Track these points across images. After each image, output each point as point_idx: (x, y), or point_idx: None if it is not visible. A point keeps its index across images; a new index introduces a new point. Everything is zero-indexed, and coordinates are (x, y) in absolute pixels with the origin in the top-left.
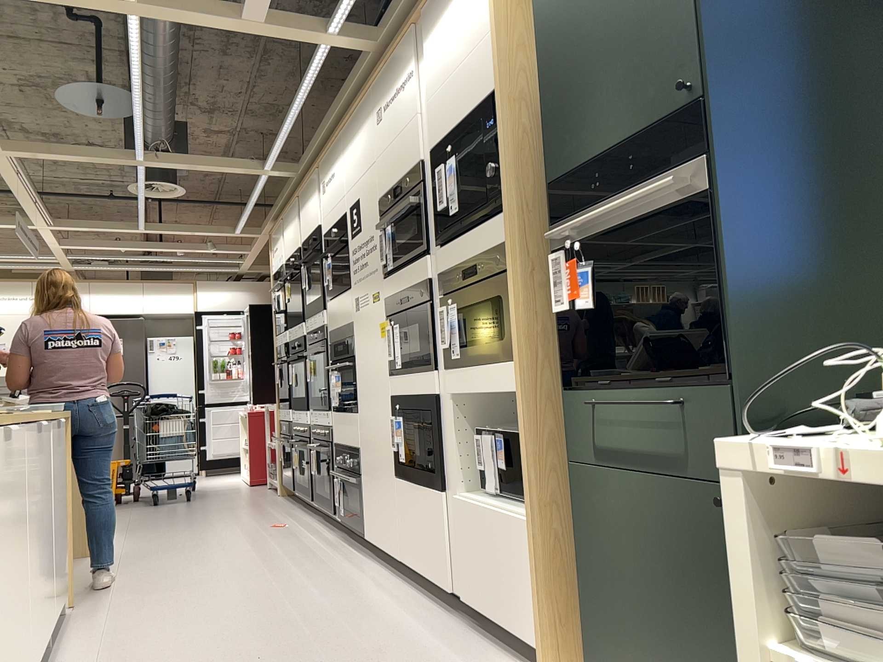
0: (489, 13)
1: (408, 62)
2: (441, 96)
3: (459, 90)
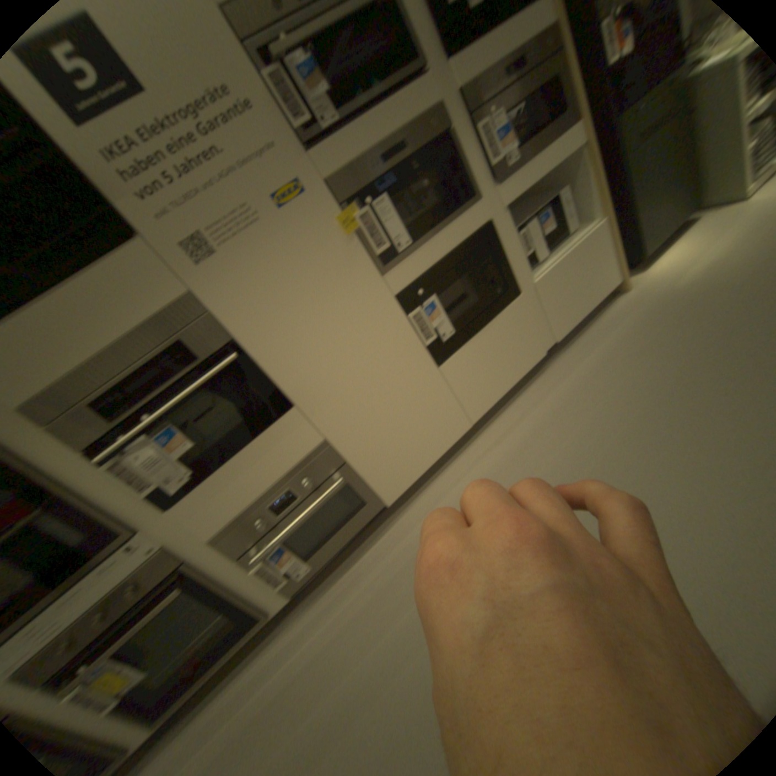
0: None
1: None
2: None
3: None
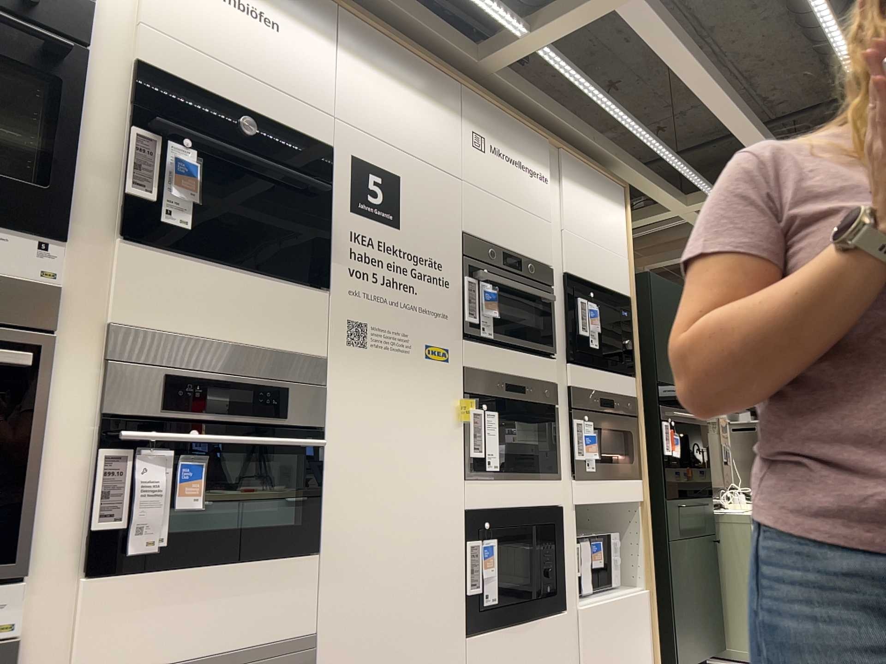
0: (623, 246)
1: (539, 161)
2: (581, 244)
3: (598, 262)
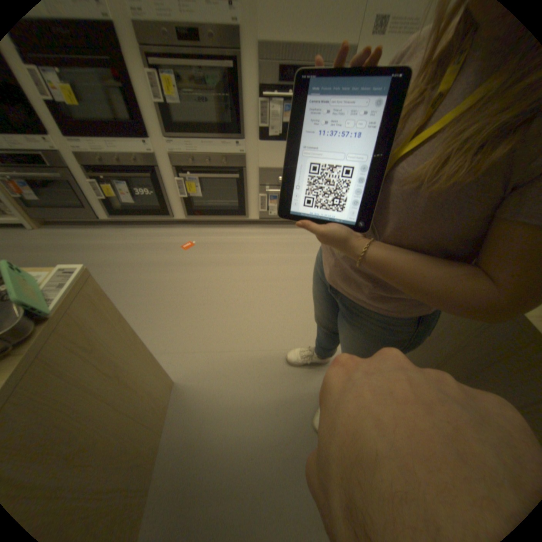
0: None
1: None
2: None
3: None
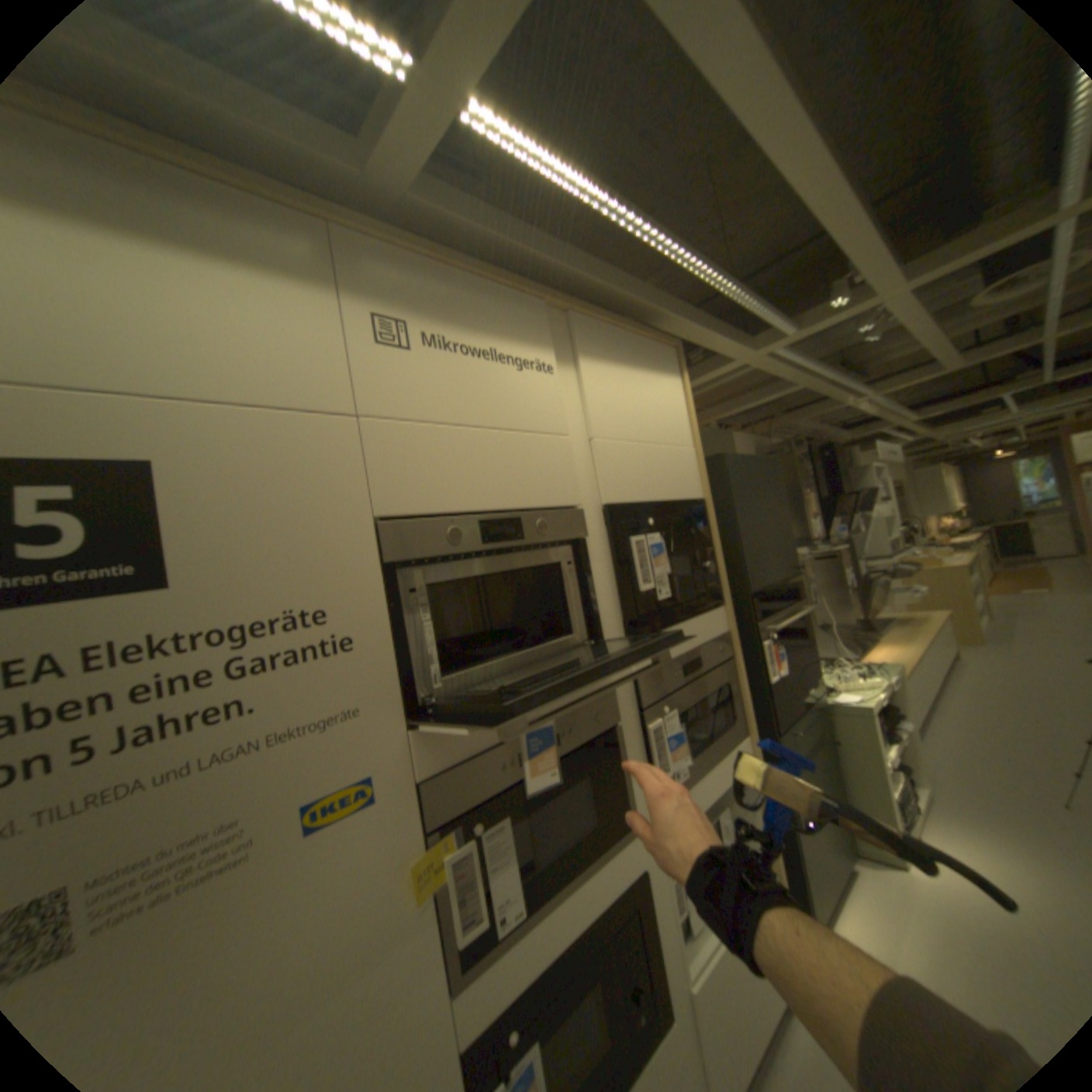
0: (686, 430)
1: (534, 338)
2: (624, 450)
3: (655, 467)
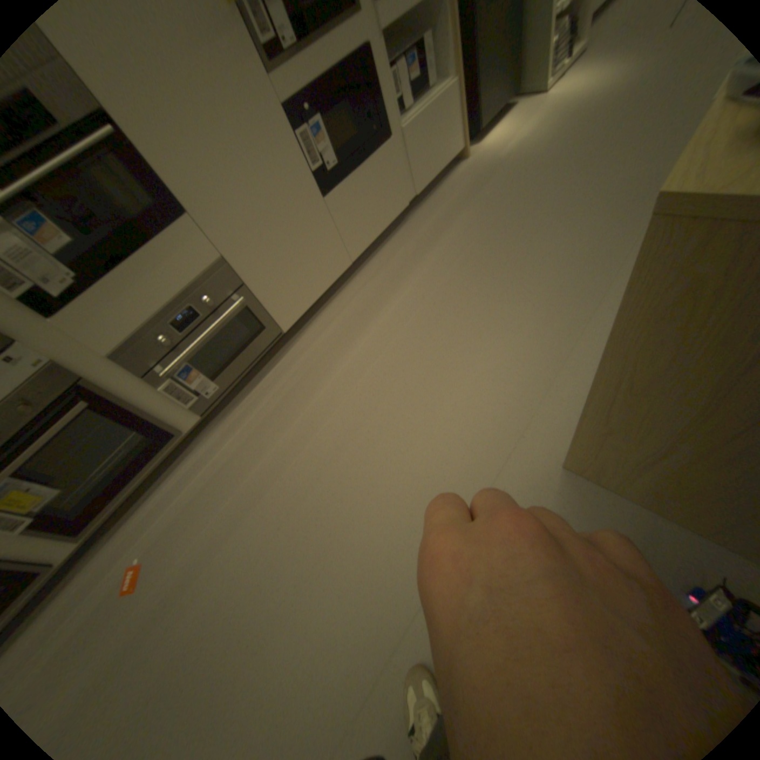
0: None
1: None
2: None
3: None
